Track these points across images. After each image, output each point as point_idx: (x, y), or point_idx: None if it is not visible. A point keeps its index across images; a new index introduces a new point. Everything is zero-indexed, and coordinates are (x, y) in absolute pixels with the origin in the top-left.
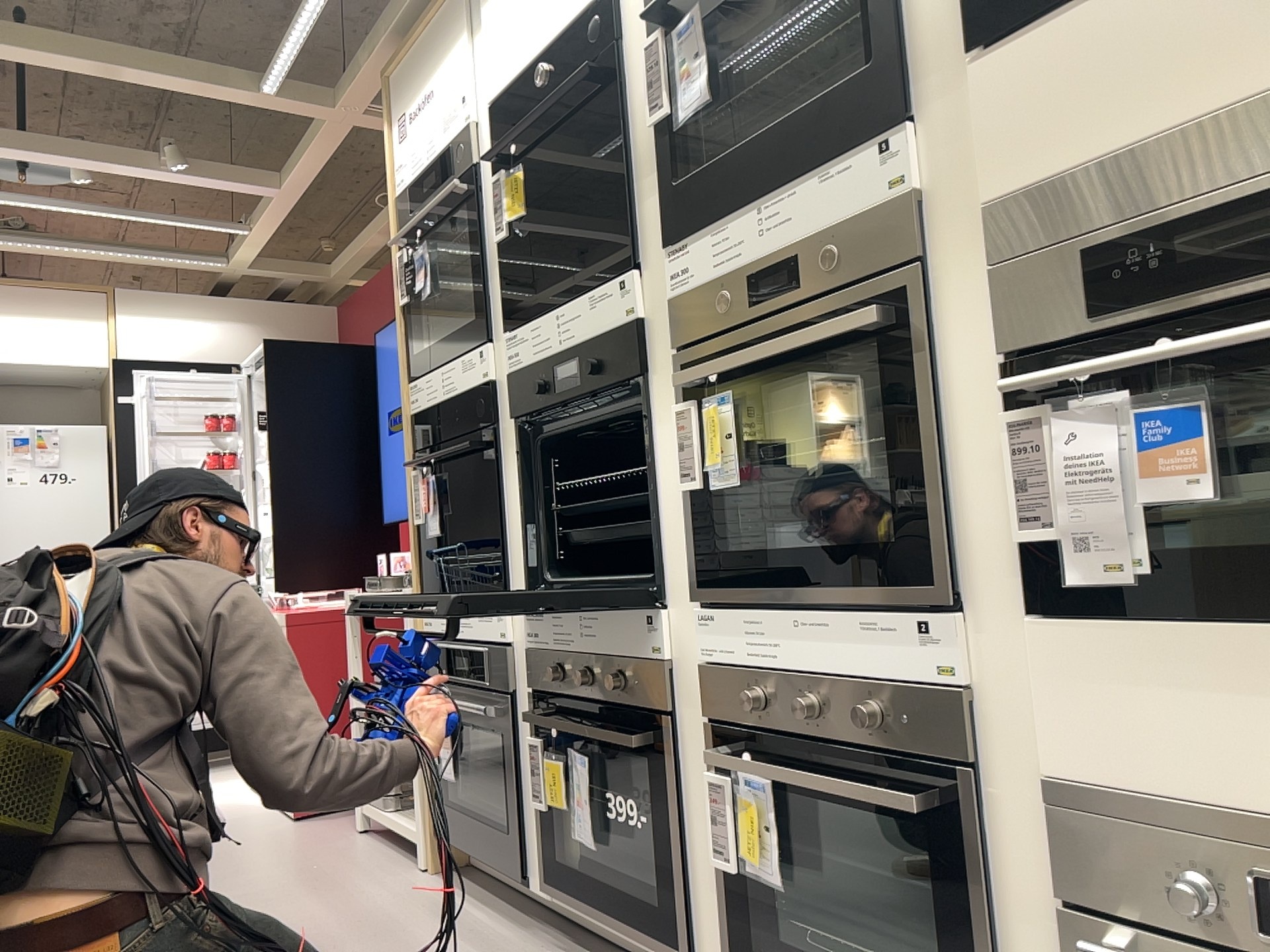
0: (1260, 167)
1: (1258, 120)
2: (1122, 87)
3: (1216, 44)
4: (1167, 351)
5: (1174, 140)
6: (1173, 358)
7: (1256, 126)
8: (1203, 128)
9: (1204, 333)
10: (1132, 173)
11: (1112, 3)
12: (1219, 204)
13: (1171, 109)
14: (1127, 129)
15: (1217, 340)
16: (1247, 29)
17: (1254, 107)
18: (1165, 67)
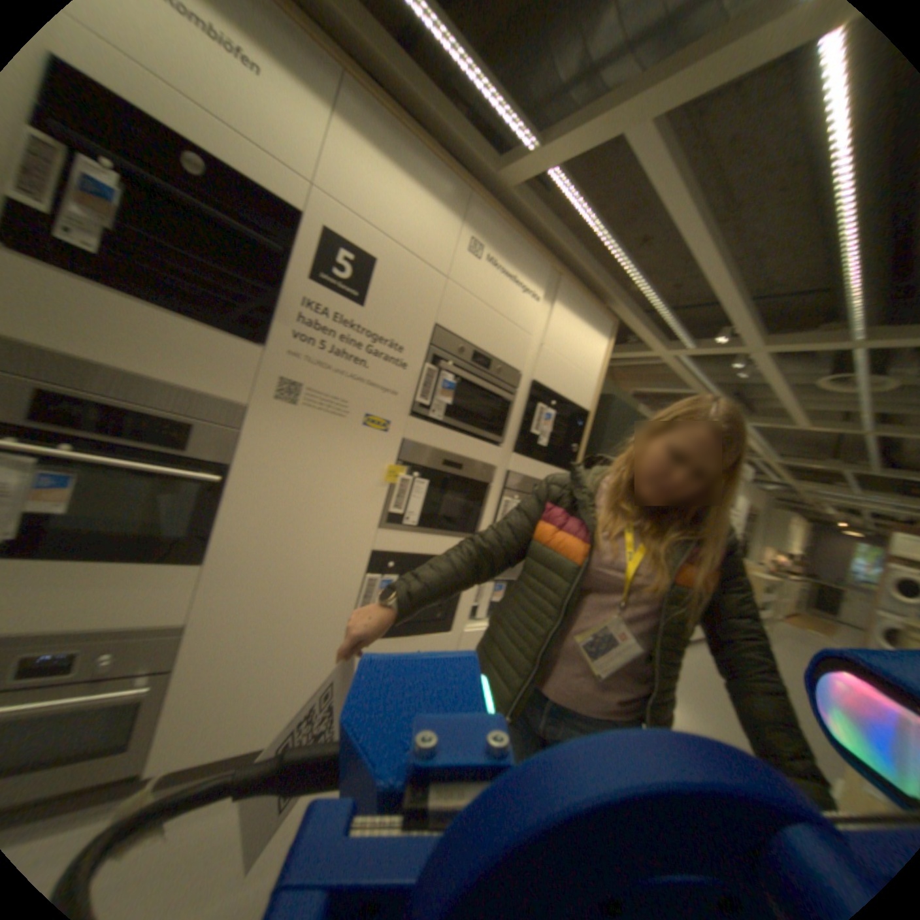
0: (131, 401)
1: (139, 386)
2: (86, 333)
3: (136, 349)
4: (67, 457)
5: (95, 365)
6: (68, 460)
7: (137, 387)
8: (111, 369)
9: (80, 449)
10: (74, 370)
11: (98, 296)
12: (105, 401)
13: (105, 358)
14: (80, 352)
15: (93, 462)
16: (149, 353)
17: (135, 376)
18: (110, 341)
